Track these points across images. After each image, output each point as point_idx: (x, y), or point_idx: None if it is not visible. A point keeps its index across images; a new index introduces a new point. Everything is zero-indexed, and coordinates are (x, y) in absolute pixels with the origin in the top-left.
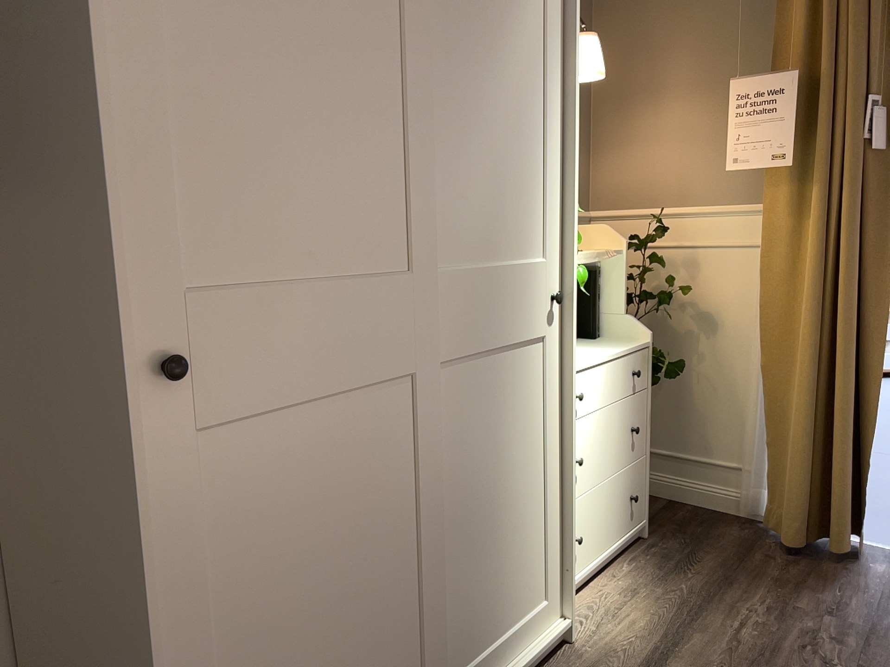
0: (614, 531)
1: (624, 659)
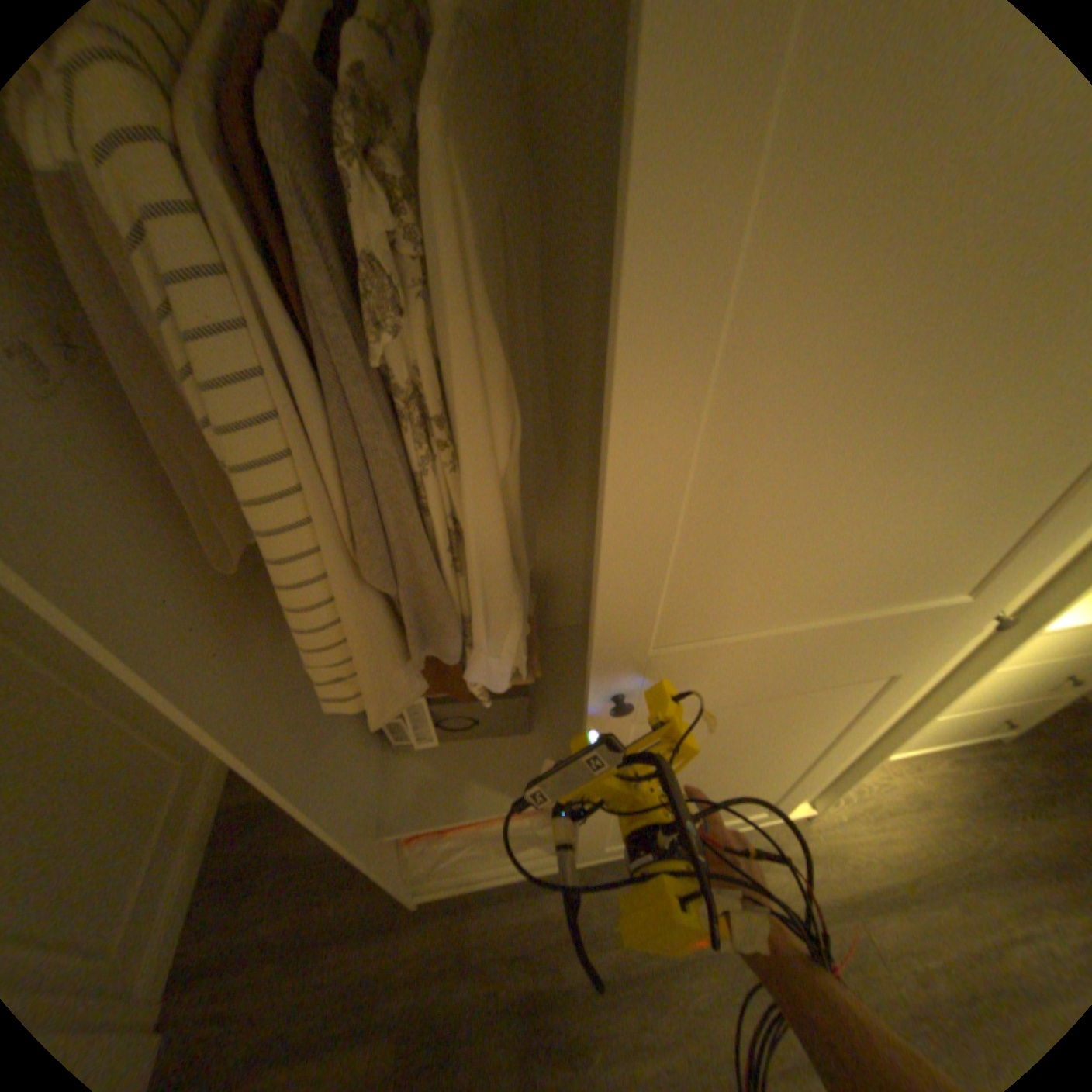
0: (950, 740)
1: (847, 876)
